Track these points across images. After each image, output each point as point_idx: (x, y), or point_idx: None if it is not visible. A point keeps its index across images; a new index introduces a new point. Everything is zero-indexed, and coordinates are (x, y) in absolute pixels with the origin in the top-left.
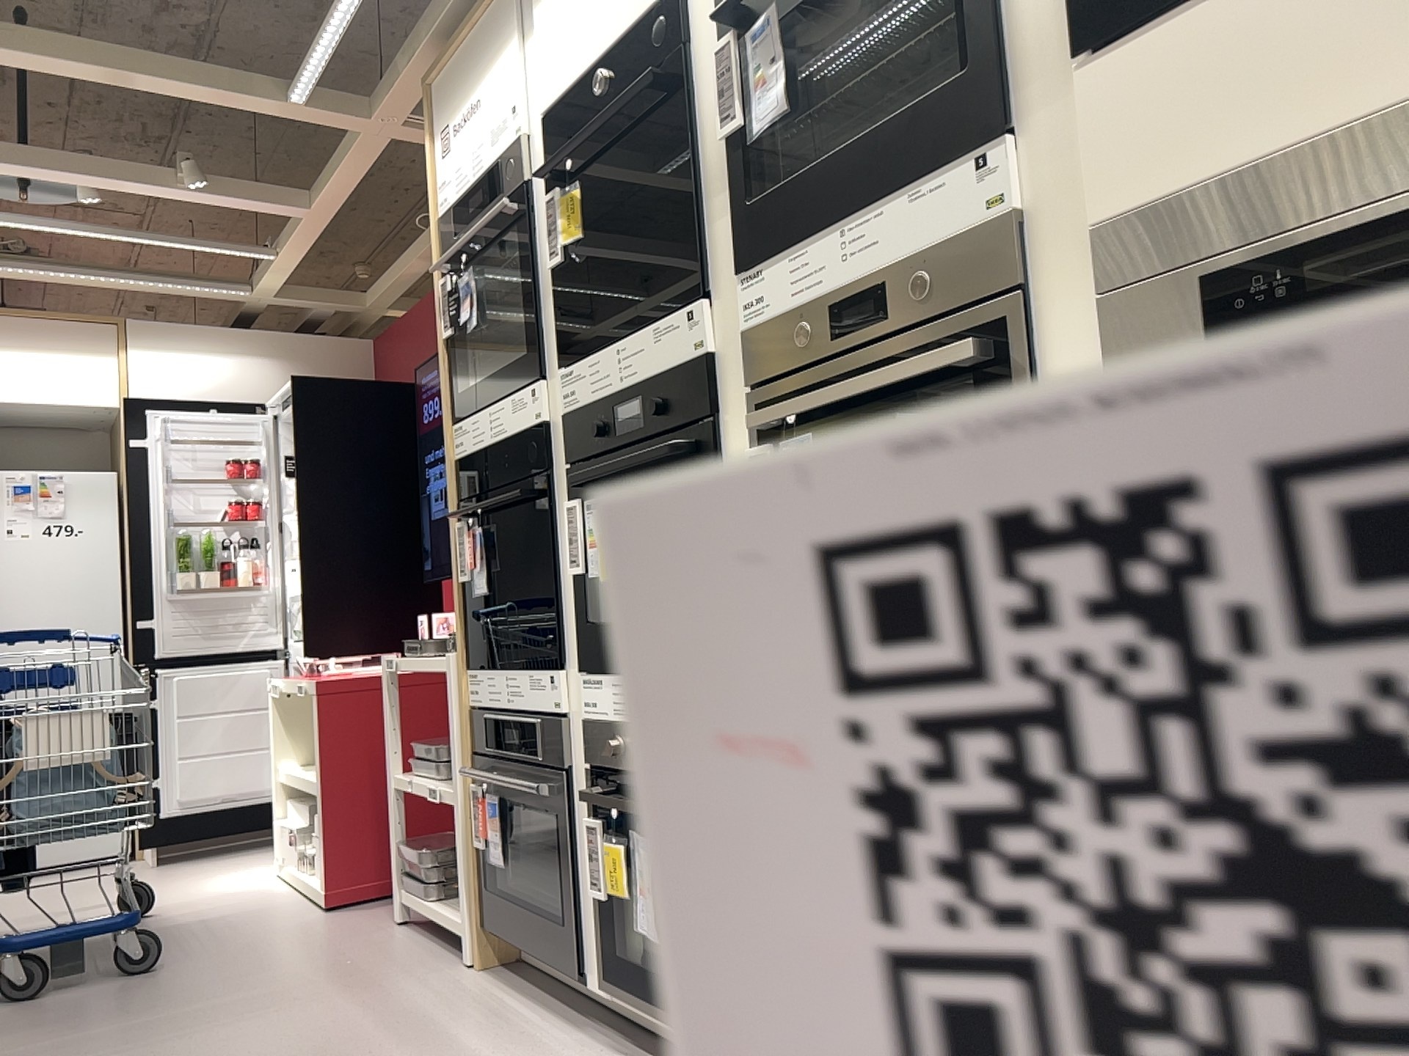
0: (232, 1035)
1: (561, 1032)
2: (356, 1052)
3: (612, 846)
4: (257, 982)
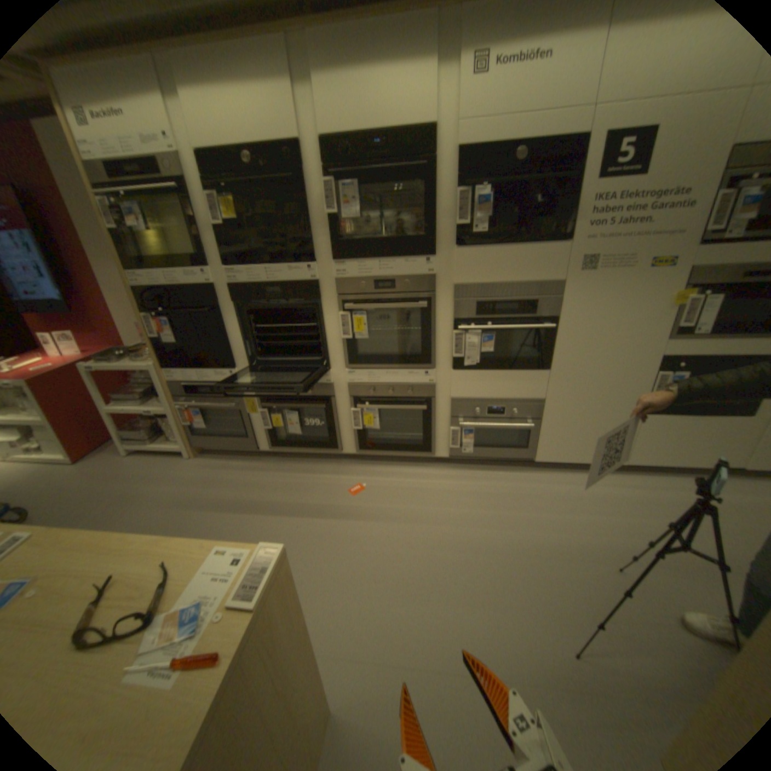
0: (131, 518)
1: (253, 464)
2: (195, 498)
3: (274, 416)
4: (100, 501)
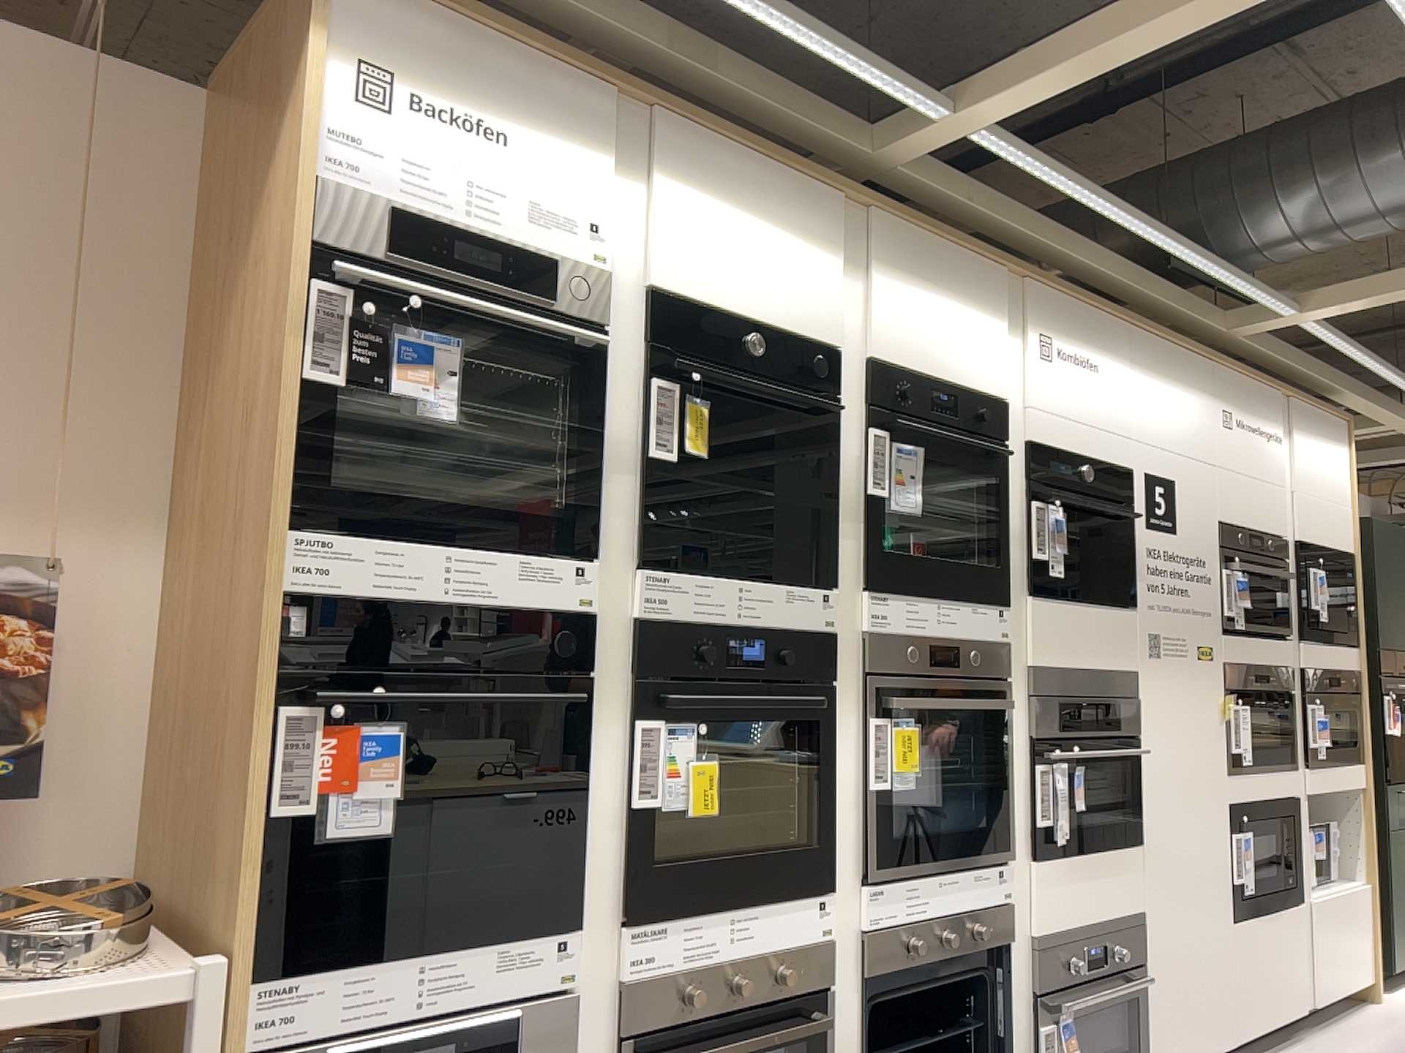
0: None
1: None
2: None
3: None
4: None
